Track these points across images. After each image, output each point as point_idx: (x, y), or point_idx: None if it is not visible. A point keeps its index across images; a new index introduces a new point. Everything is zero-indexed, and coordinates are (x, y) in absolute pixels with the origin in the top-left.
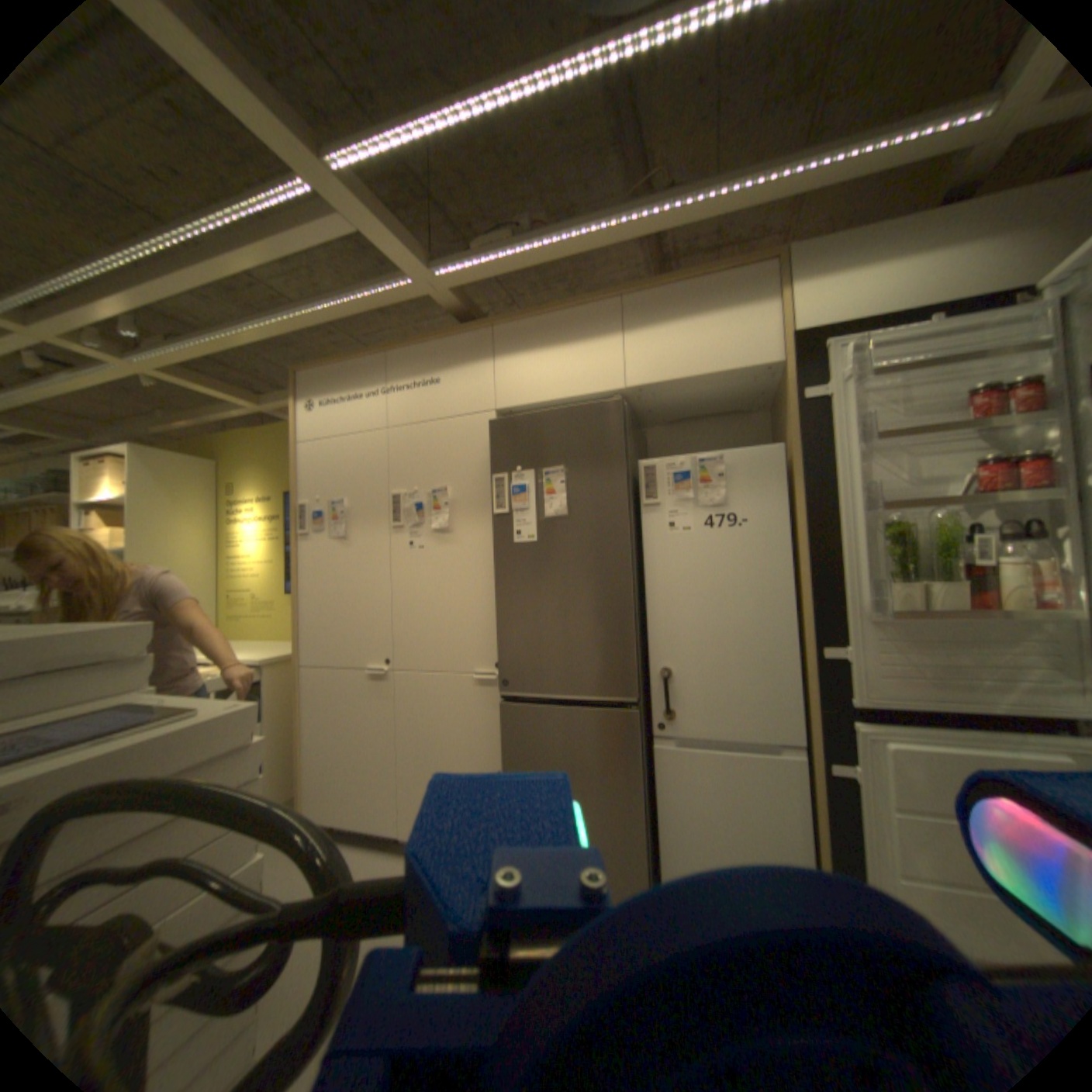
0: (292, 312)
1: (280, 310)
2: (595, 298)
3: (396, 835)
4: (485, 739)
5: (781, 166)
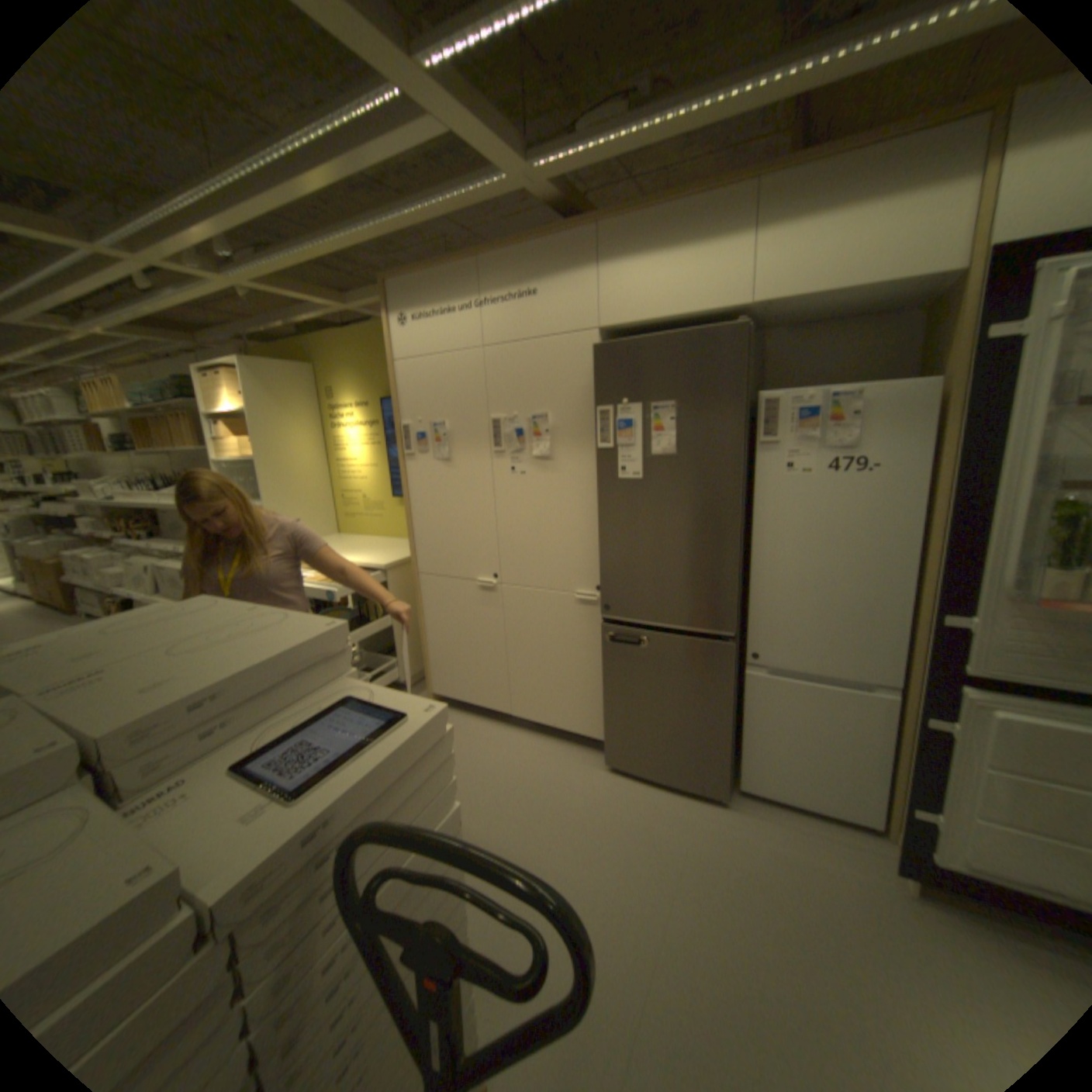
0: (378, 217)
1: (366, 217)
2: (727, 182)
3: (510, 713)
4: (586, 649)
5: None
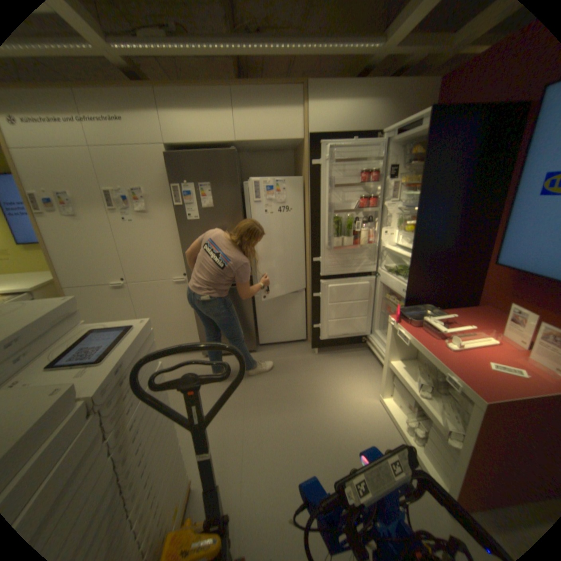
0: None
1: None
2: (217, 84)
3: None
4: (183, 305)
5: (309, 44)
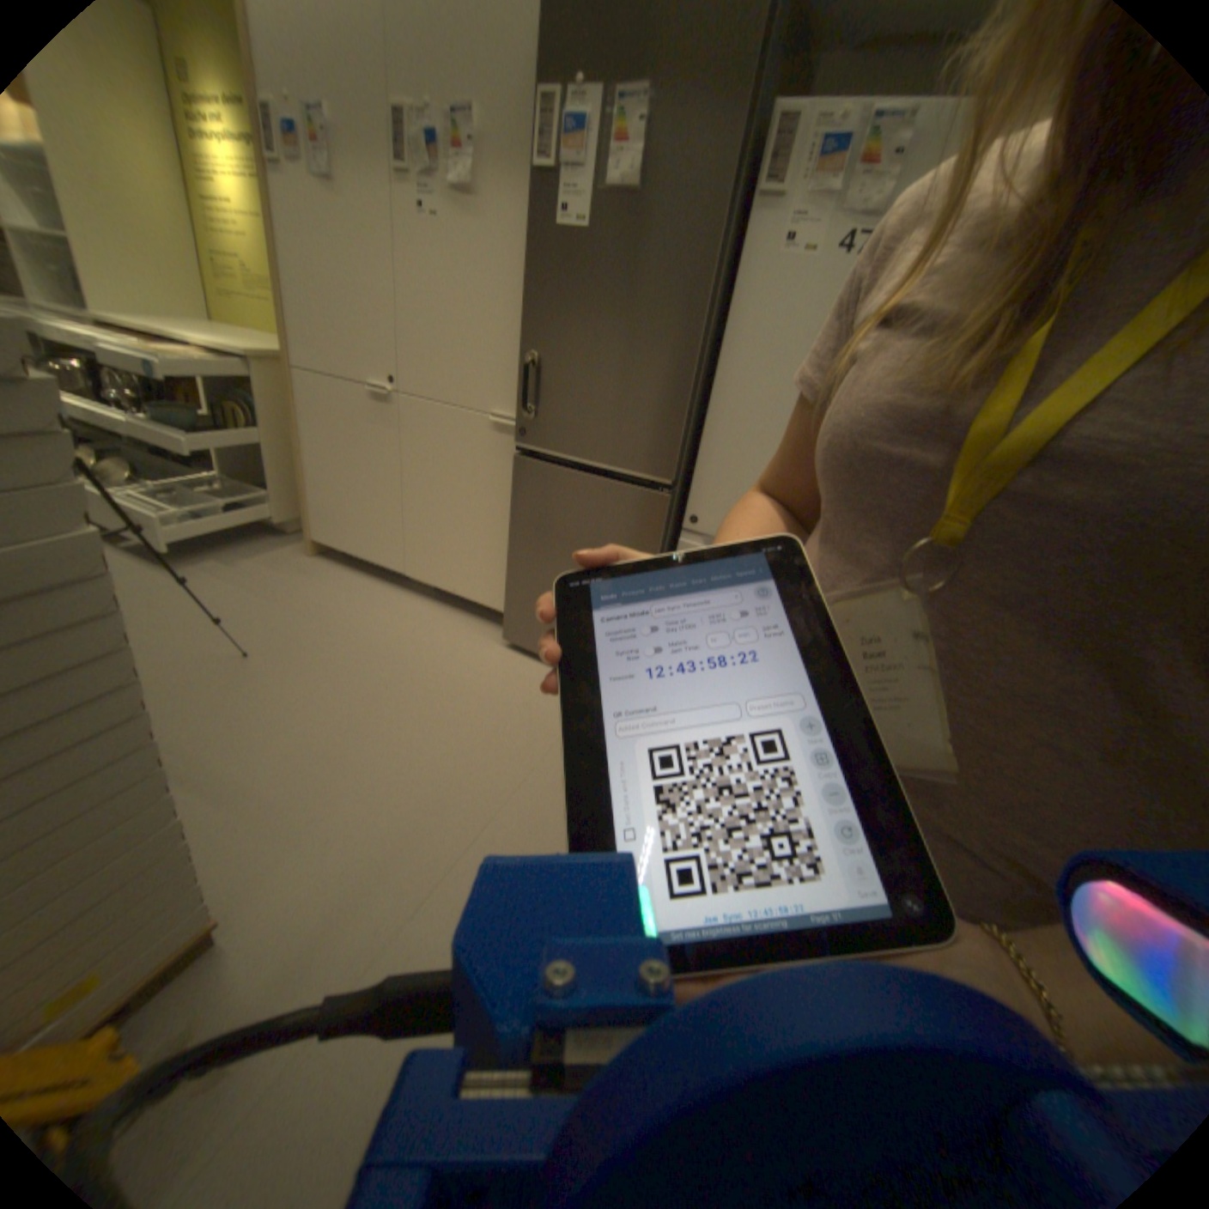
0: None
1: None
2: None
3: (403, 571)
4: (497, 494)
5: None
